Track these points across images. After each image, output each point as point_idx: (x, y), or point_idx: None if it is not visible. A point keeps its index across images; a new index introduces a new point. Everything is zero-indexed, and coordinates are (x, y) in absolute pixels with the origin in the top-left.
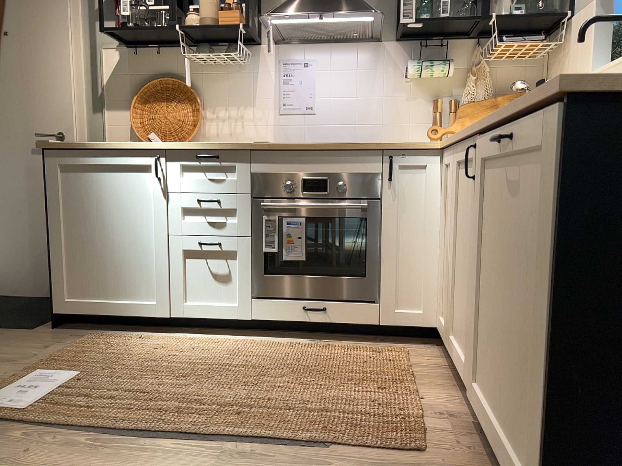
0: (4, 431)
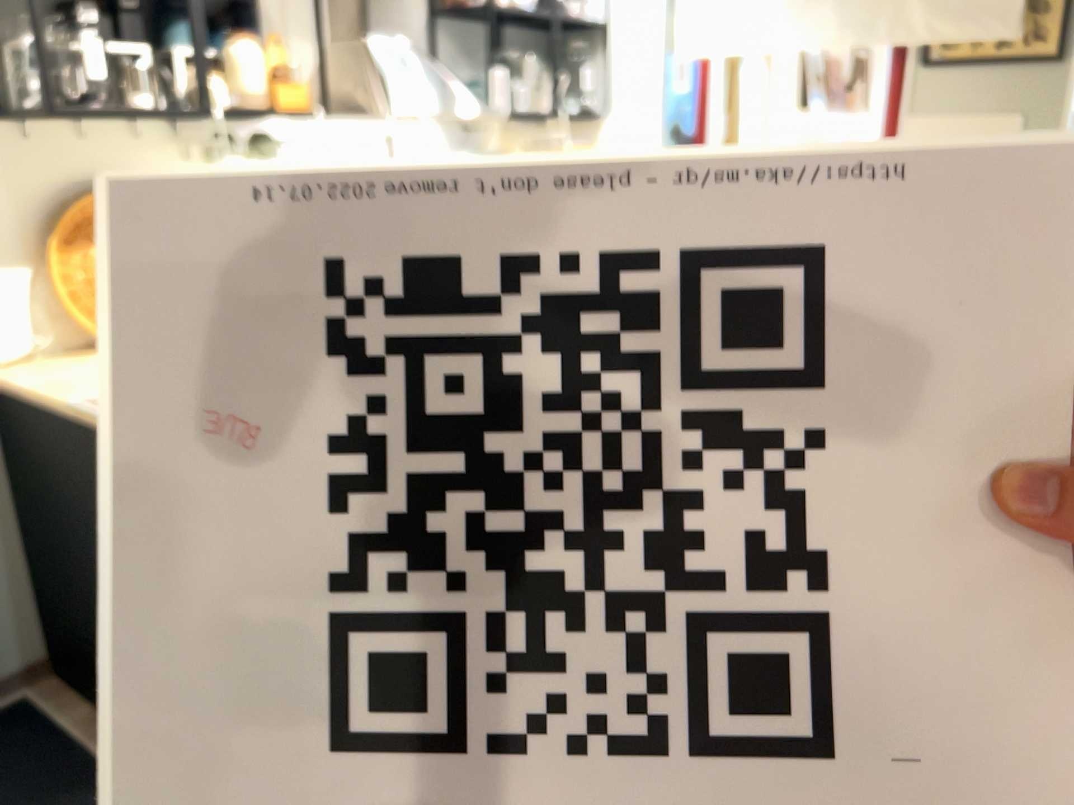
0: None
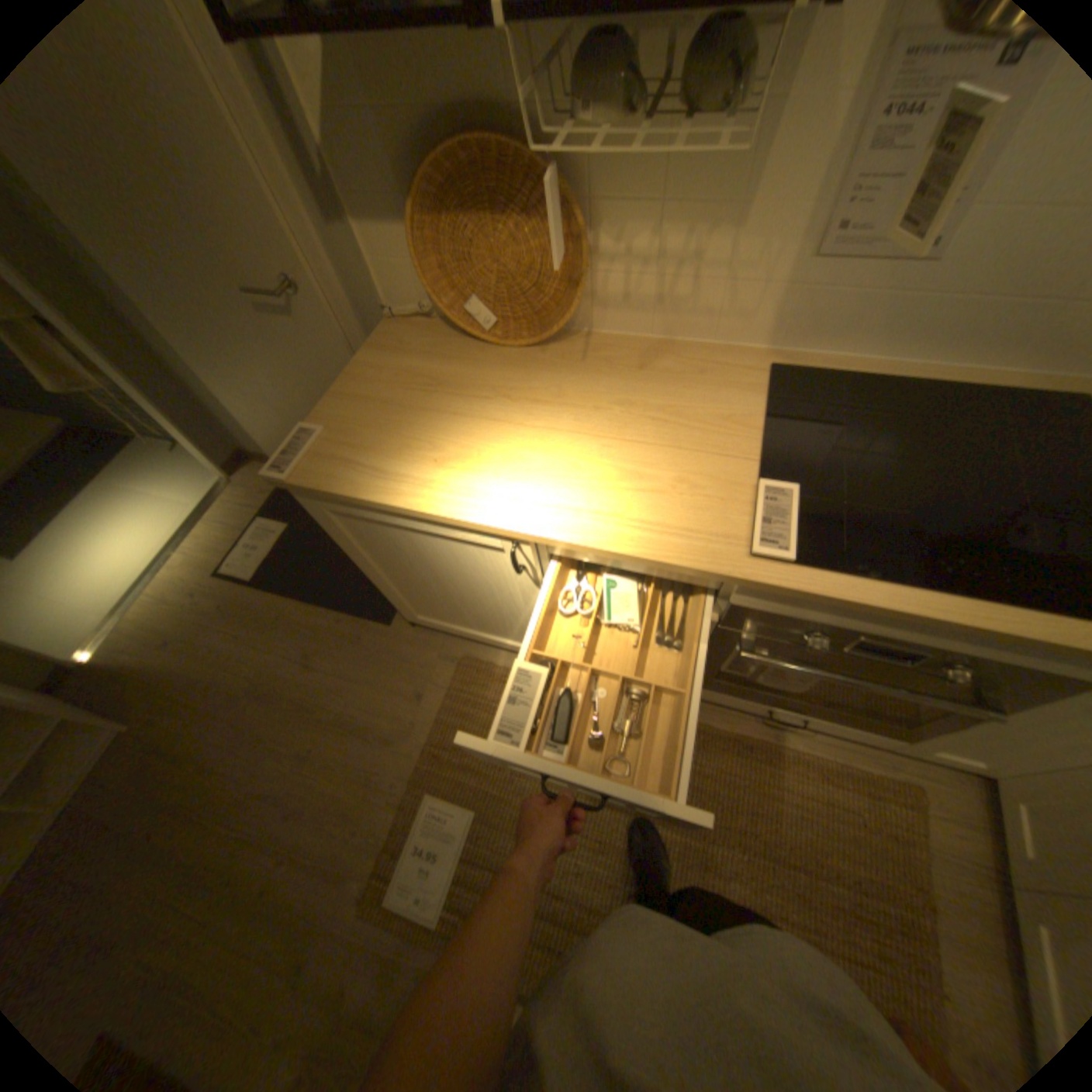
0: (422, 959)
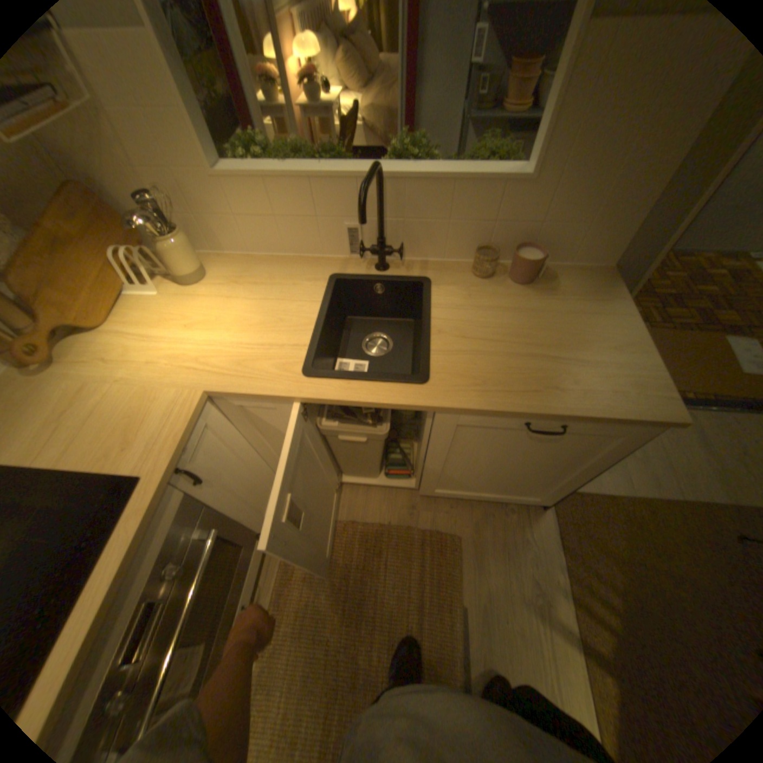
0: None
